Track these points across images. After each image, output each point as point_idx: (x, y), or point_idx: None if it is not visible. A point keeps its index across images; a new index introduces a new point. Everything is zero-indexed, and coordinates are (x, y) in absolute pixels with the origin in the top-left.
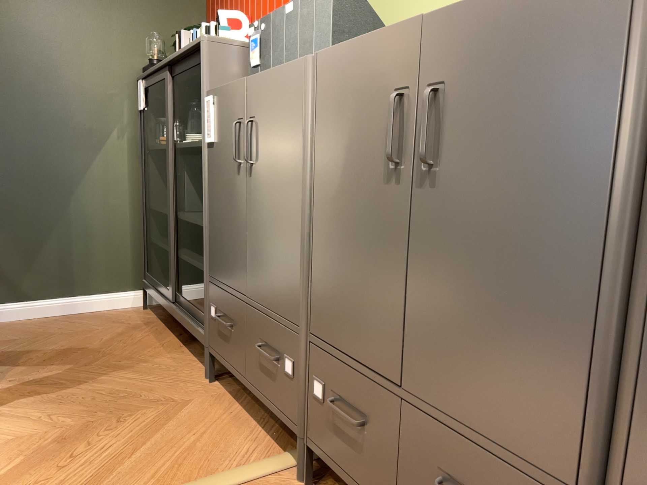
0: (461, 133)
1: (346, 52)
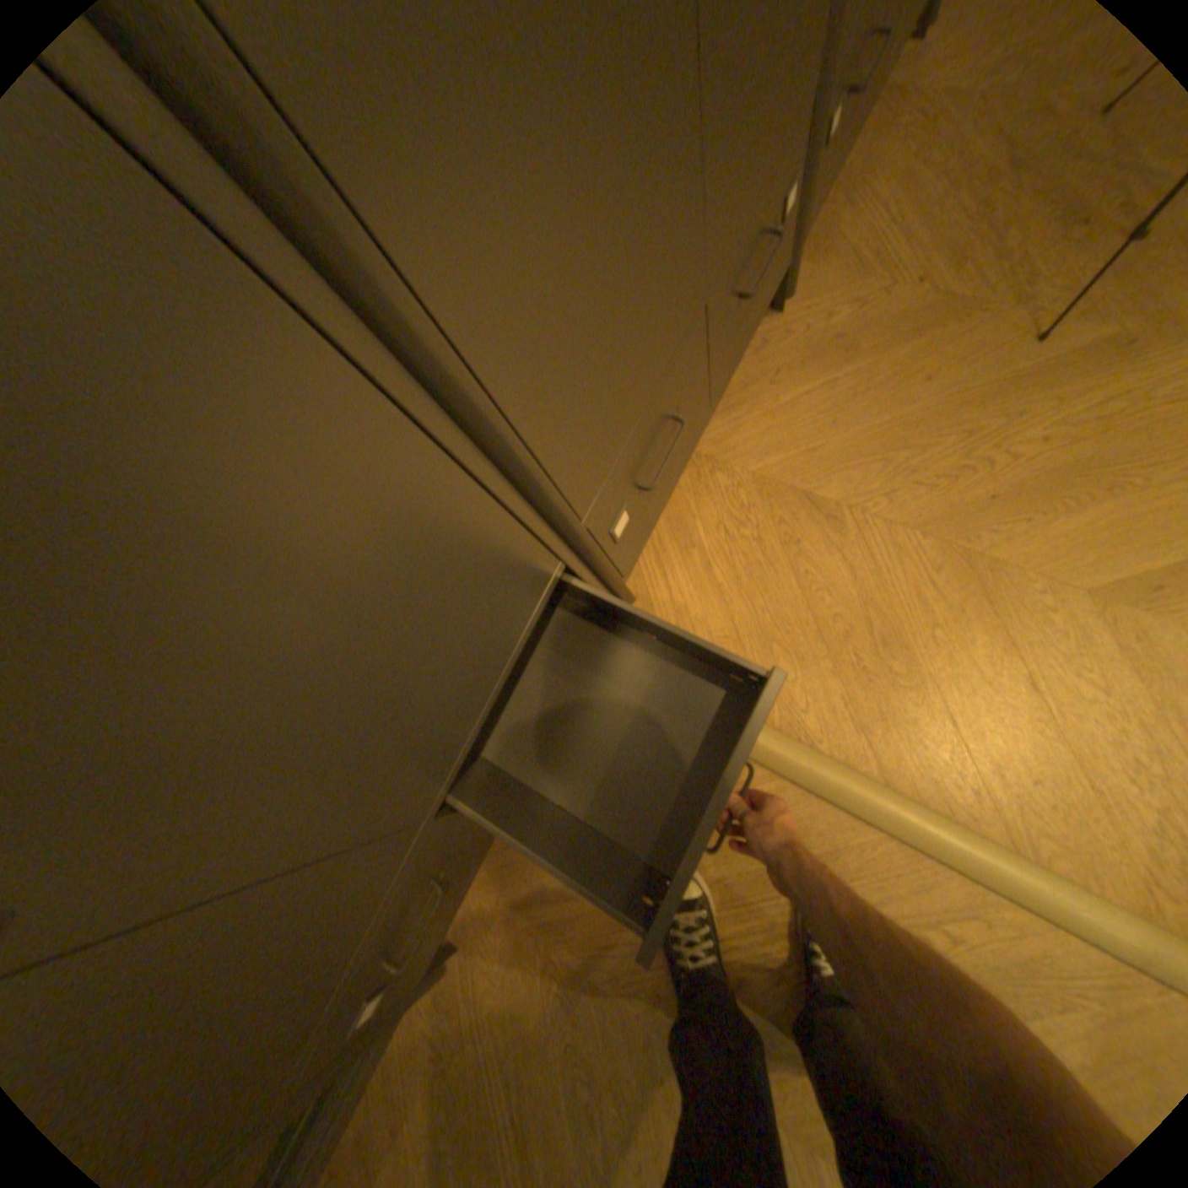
0: None
1: None
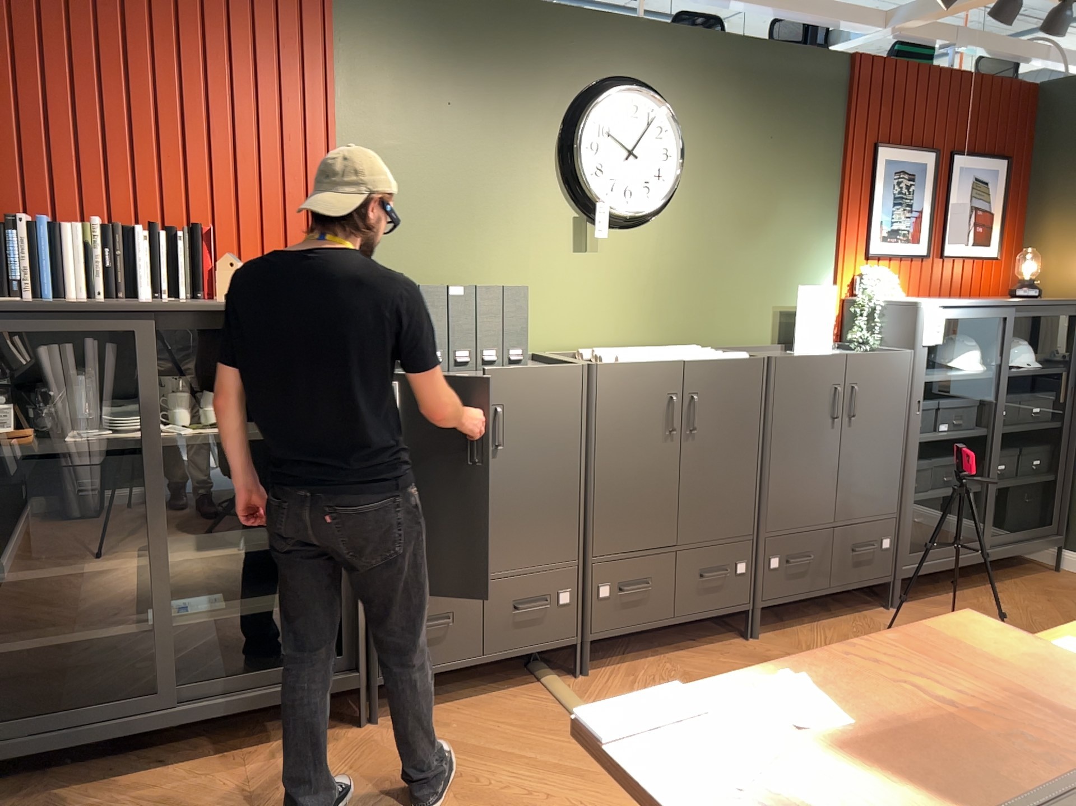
0: (708, 416)
1: (628, 368)
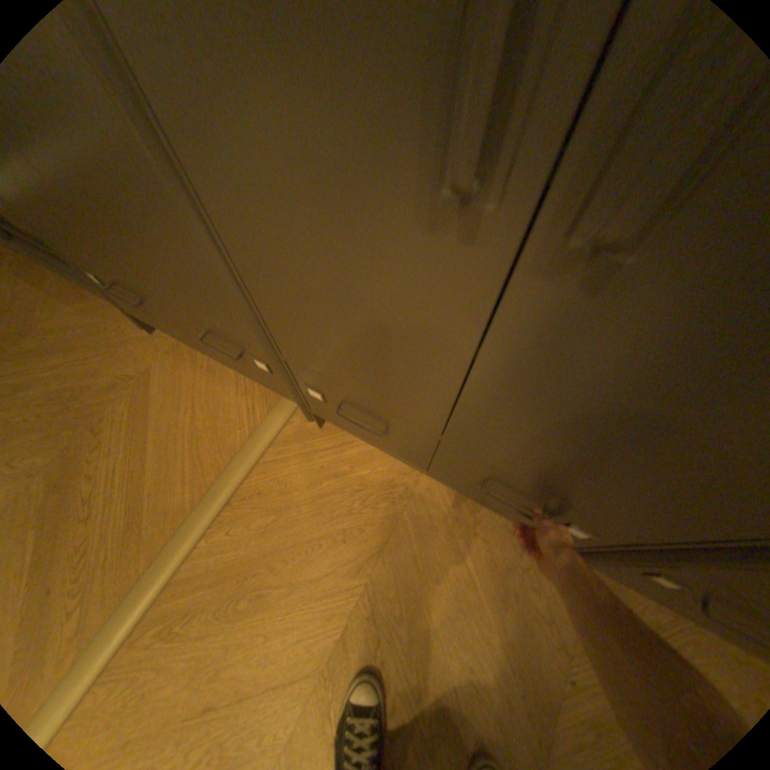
0: None
1: None
